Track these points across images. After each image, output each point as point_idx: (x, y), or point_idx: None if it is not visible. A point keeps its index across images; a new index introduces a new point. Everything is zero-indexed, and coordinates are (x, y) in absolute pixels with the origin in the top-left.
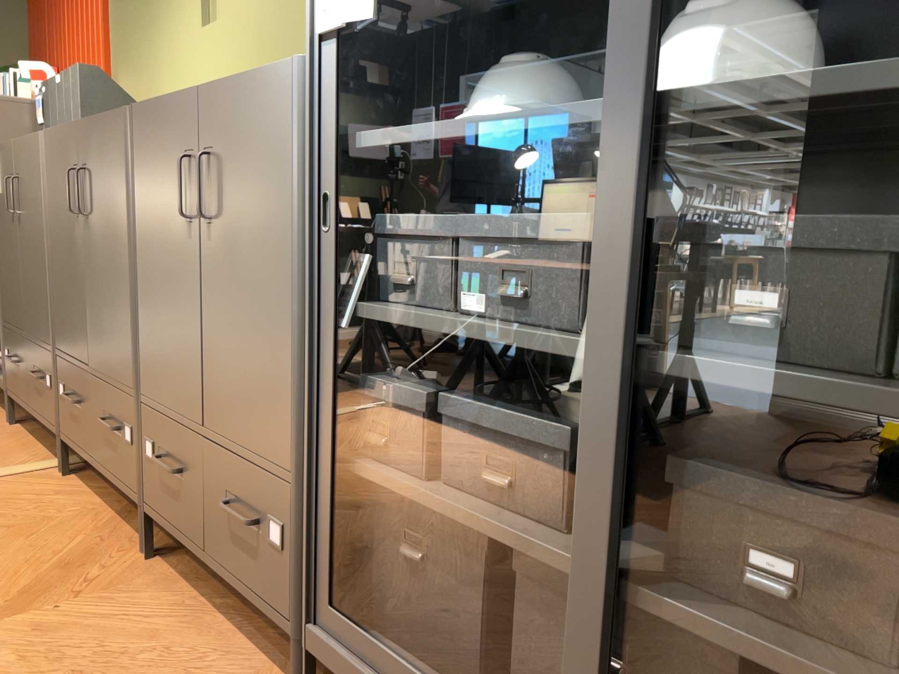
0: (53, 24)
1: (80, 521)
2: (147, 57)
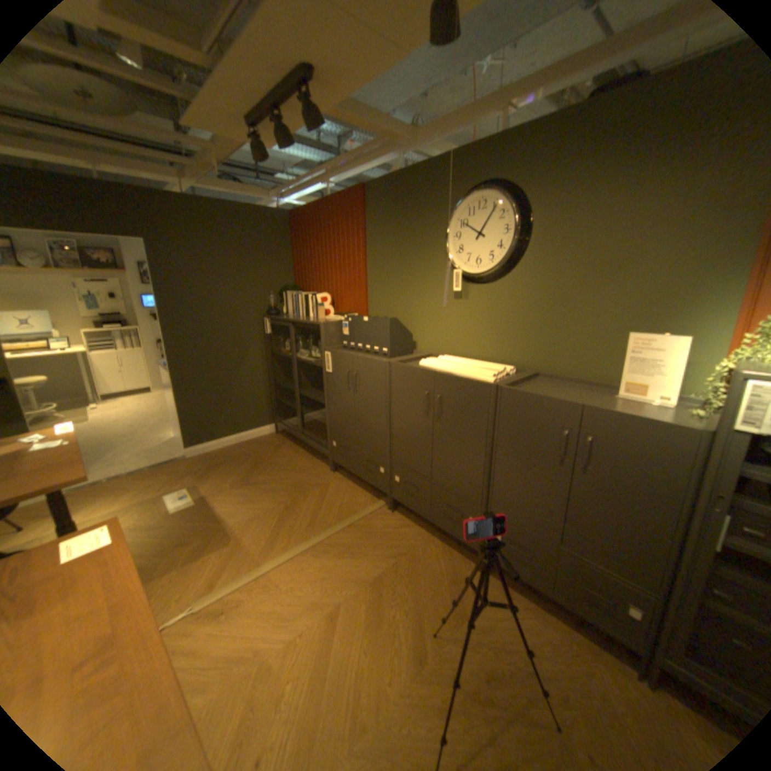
0: (316, 264)
1: (430, 547)
2: (402, 301)
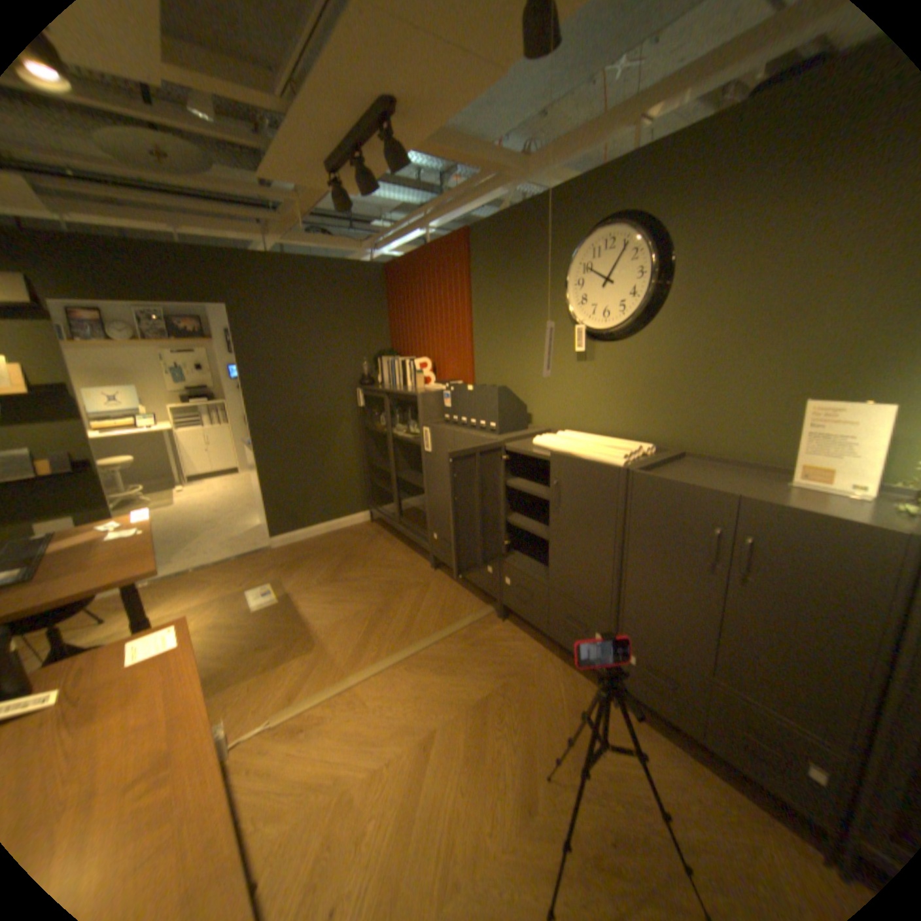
0: (414, 325)
1: (548, 668)
2: (514, 365)
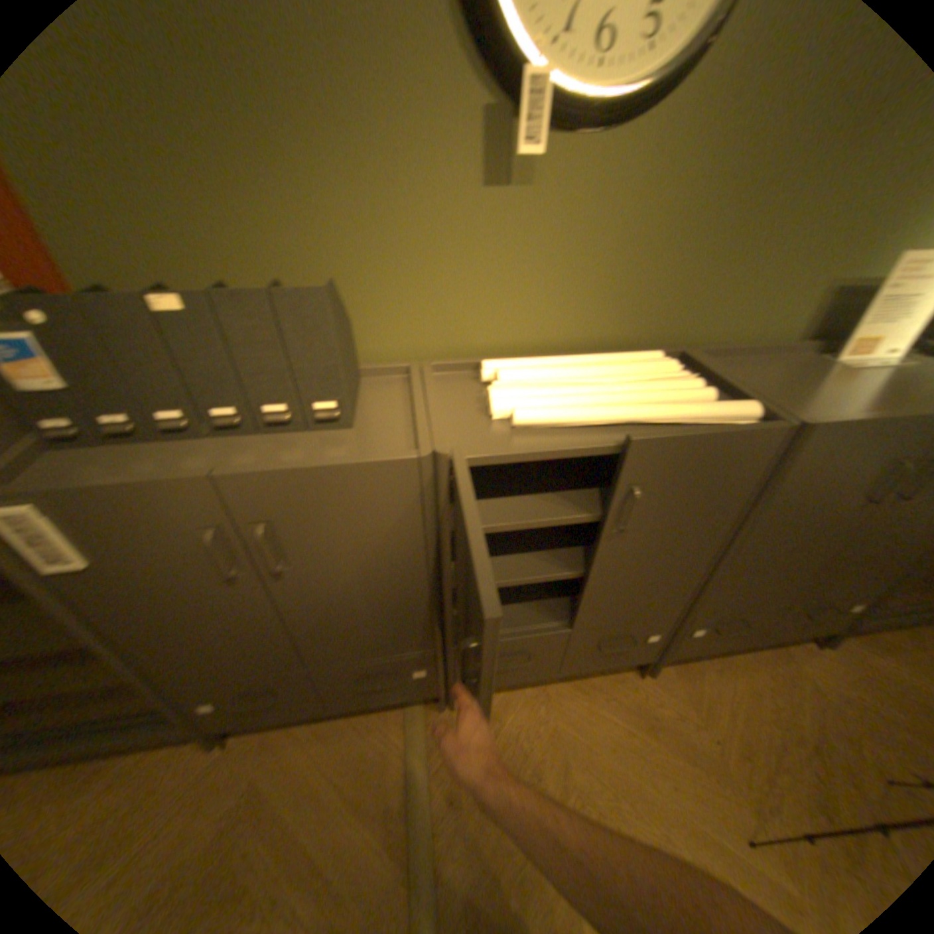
0: None
1: (570, 709)
2: (247, 193)
